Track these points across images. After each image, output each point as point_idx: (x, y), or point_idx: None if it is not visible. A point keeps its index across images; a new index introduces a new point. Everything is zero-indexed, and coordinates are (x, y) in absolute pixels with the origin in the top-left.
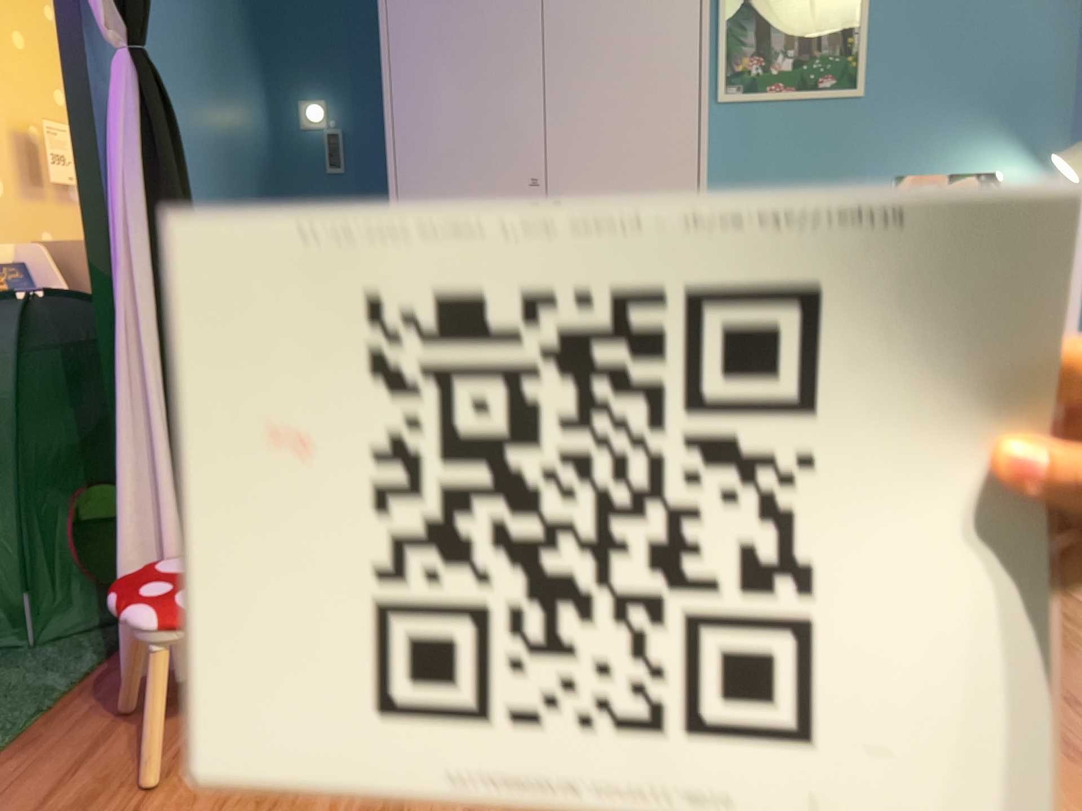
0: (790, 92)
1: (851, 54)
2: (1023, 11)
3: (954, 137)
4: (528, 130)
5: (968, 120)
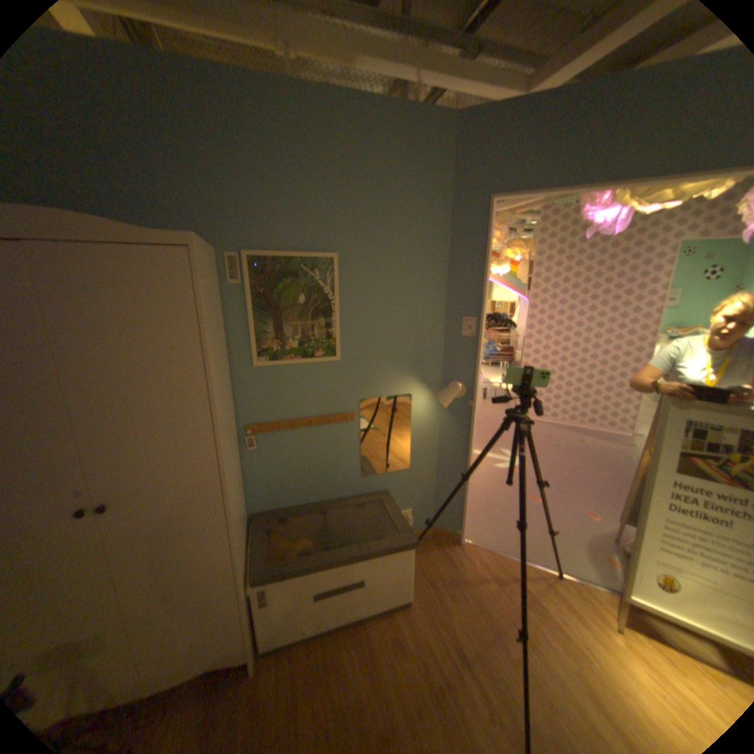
0: (297, 359)
1: (331, 338)
2: (417, 315)
3: (388, 378)
4: (65, 460)
5: (394, 369)
